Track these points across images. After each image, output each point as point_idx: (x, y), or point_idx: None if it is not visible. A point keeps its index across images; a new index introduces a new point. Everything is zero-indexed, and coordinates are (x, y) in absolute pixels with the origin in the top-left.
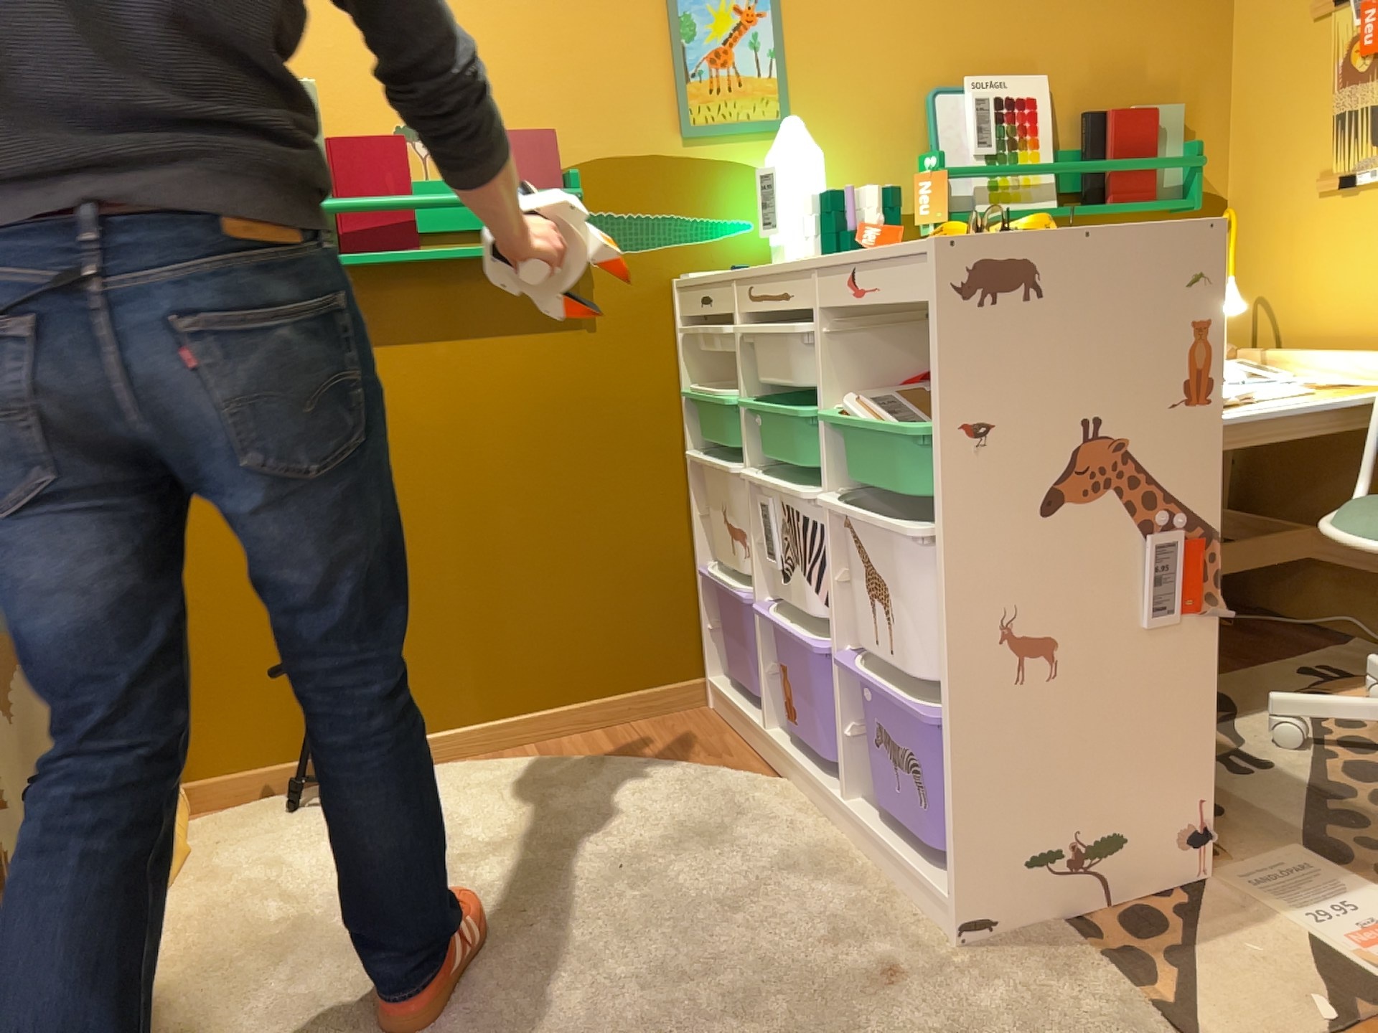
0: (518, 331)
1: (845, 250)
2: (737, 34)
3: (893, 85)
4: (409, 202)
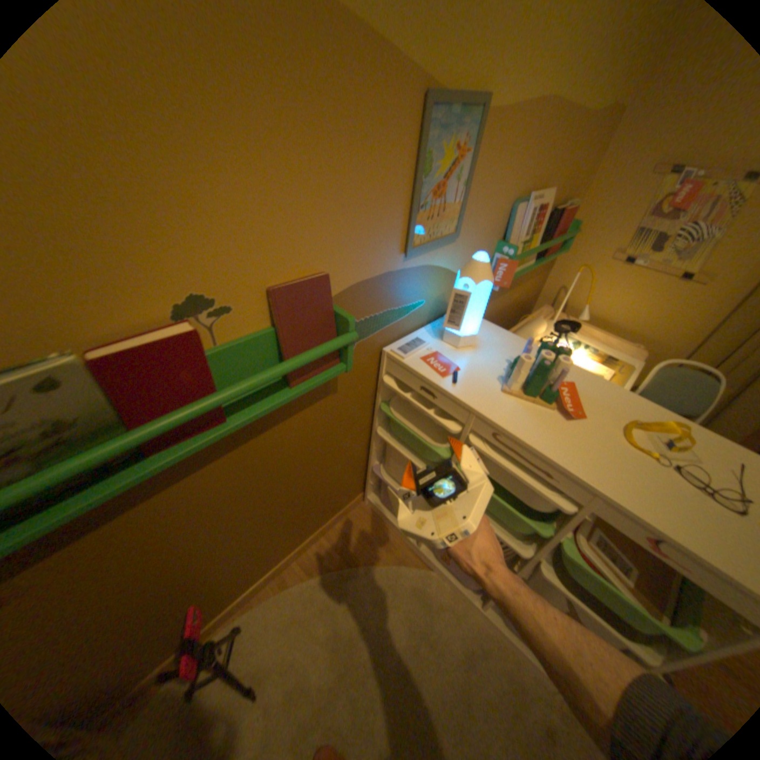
0: (292, 415)
1: (550, 402)
2: (454, 166)
3: (506, 197)
4: (222, 400)
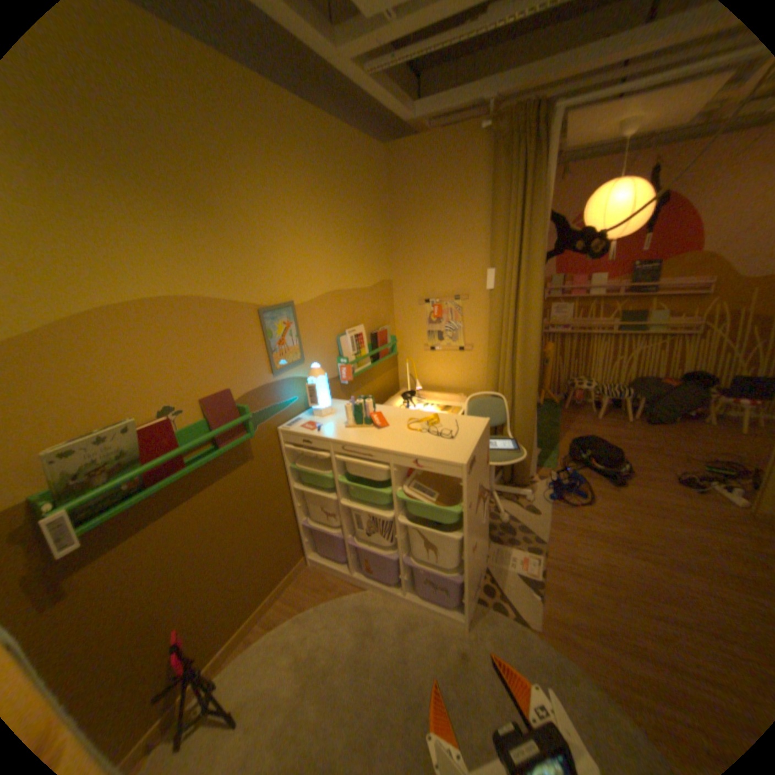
0: (226, 475)
1: (369, 424)
2: (285, 332)
3: (328, 336)
4: (184, 451)
